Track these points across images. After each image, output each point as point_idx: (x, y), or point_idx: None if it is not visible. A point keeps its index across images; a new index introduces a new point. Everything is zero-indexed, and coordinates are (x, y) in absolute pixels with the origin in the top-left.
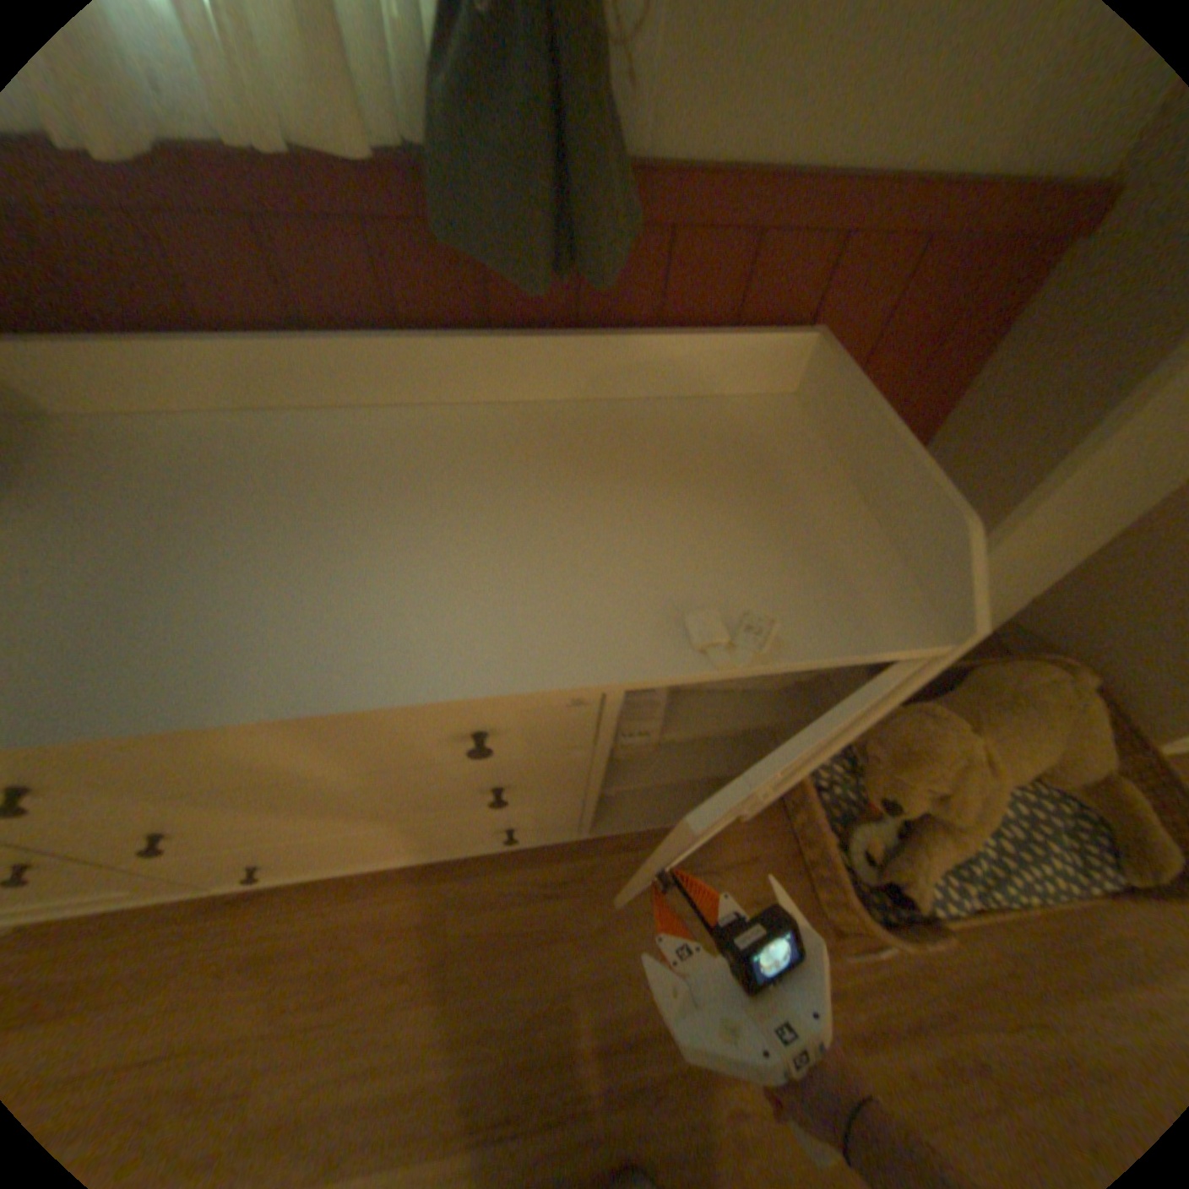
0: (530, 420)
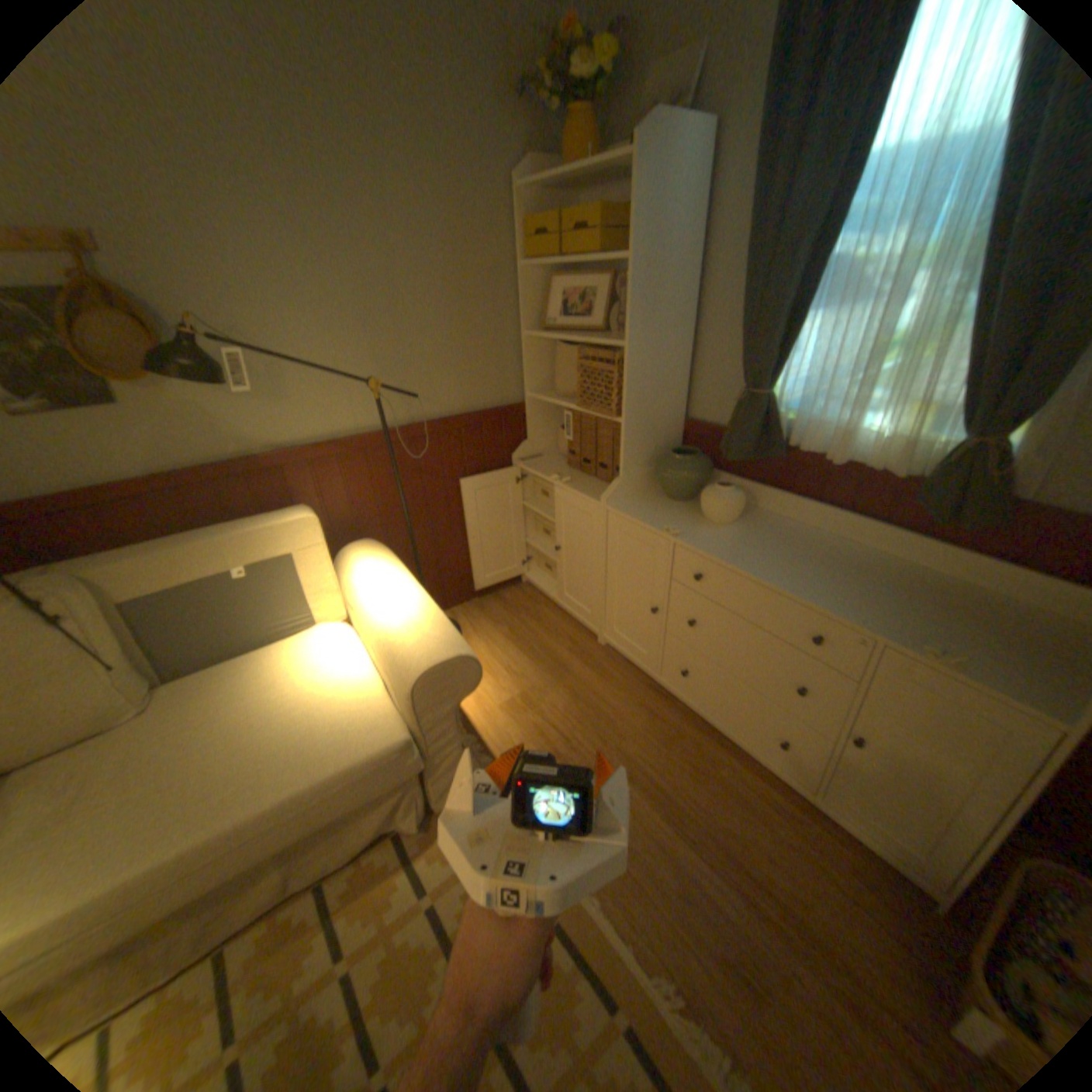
0: (923, 574)
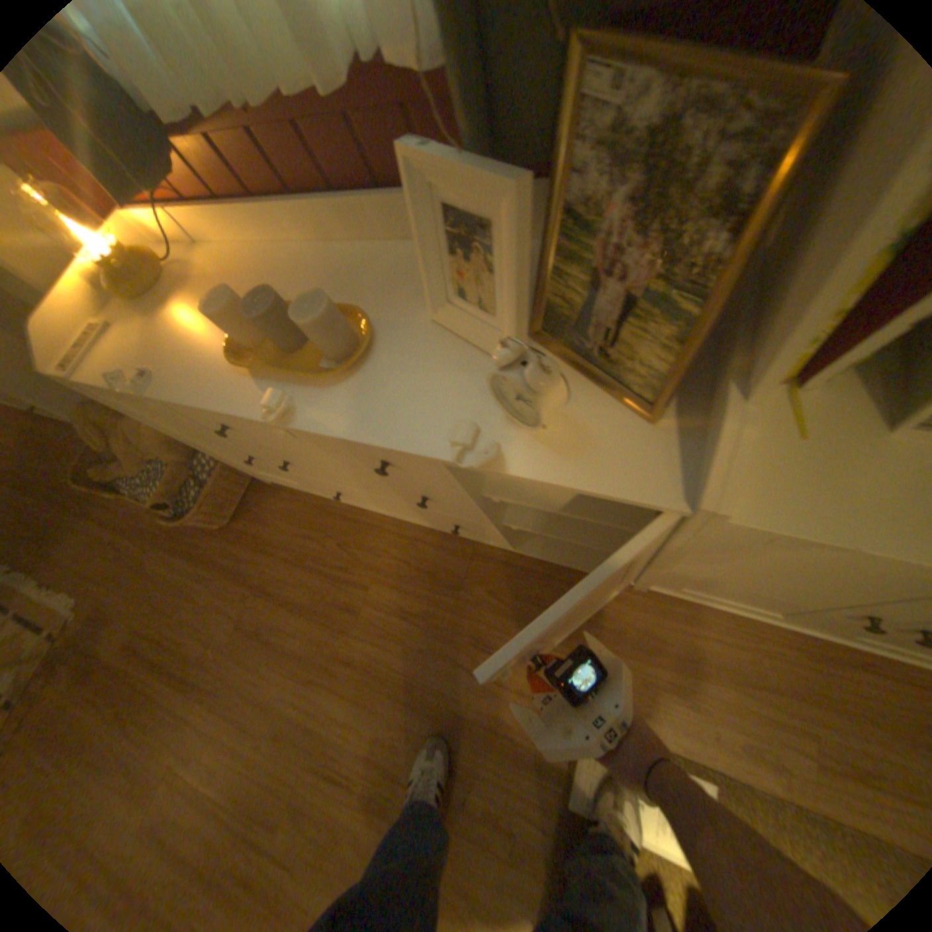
0: None
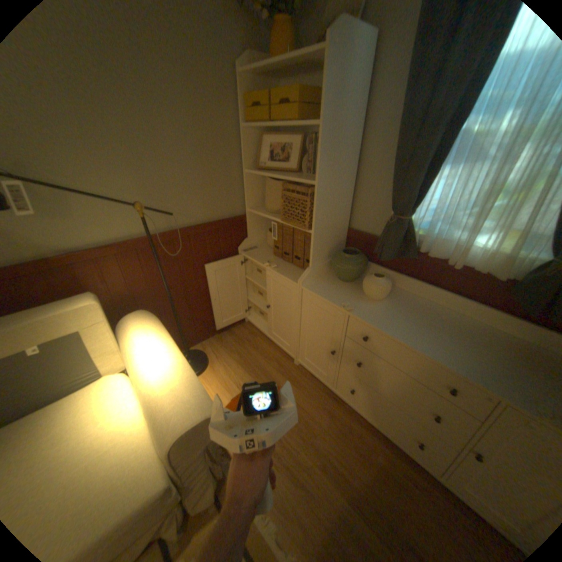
0: (511, 339)
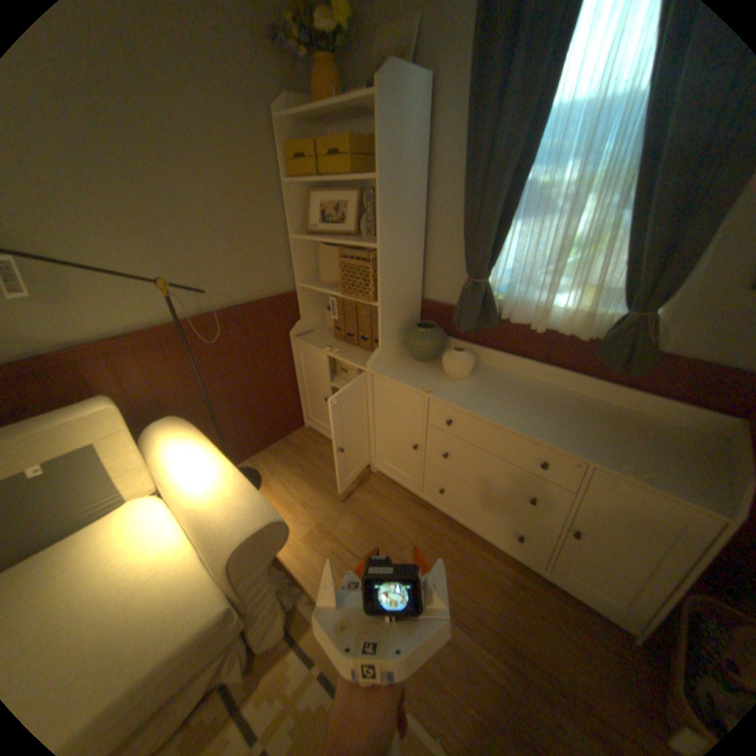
0: (601, 406)
